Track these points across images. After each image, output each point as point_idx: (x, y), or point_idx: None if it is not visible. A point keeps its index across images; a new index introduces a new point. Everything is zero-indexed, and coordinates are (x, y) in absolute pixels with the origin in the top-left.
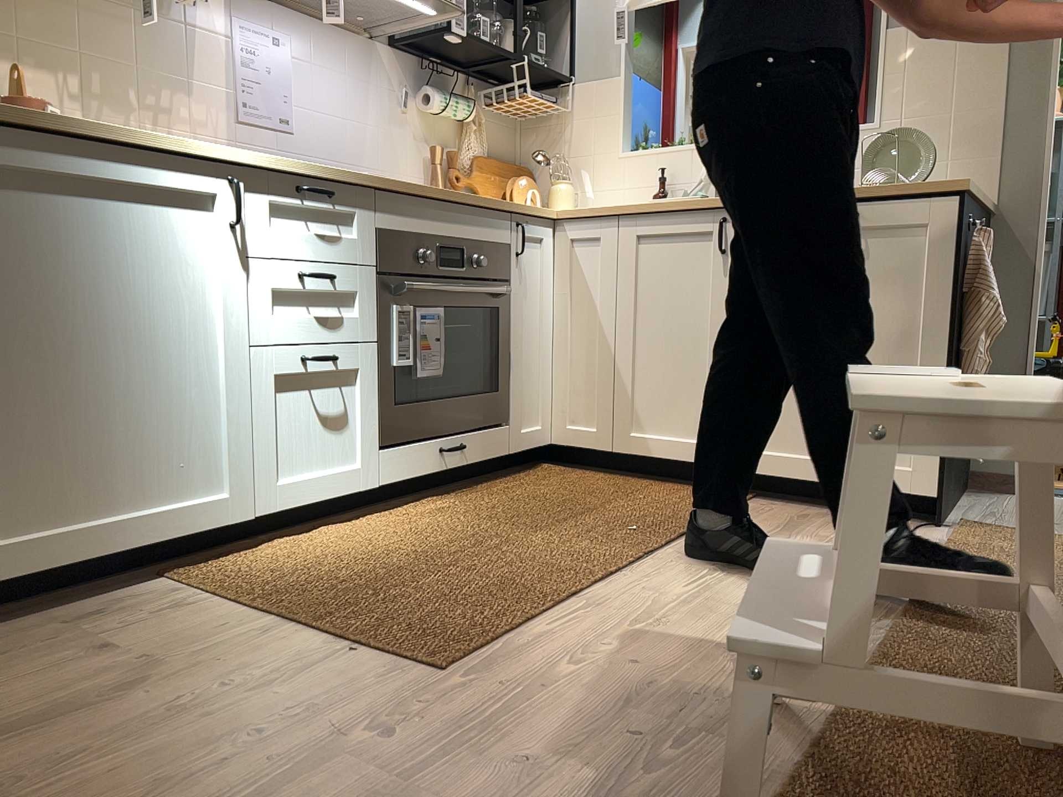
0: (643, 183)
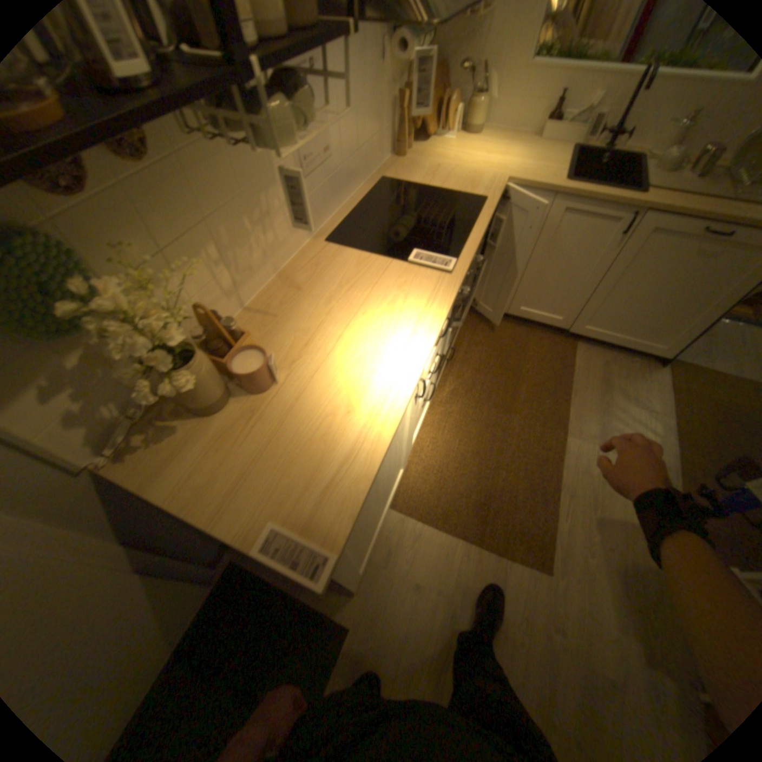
0: (541, 94)
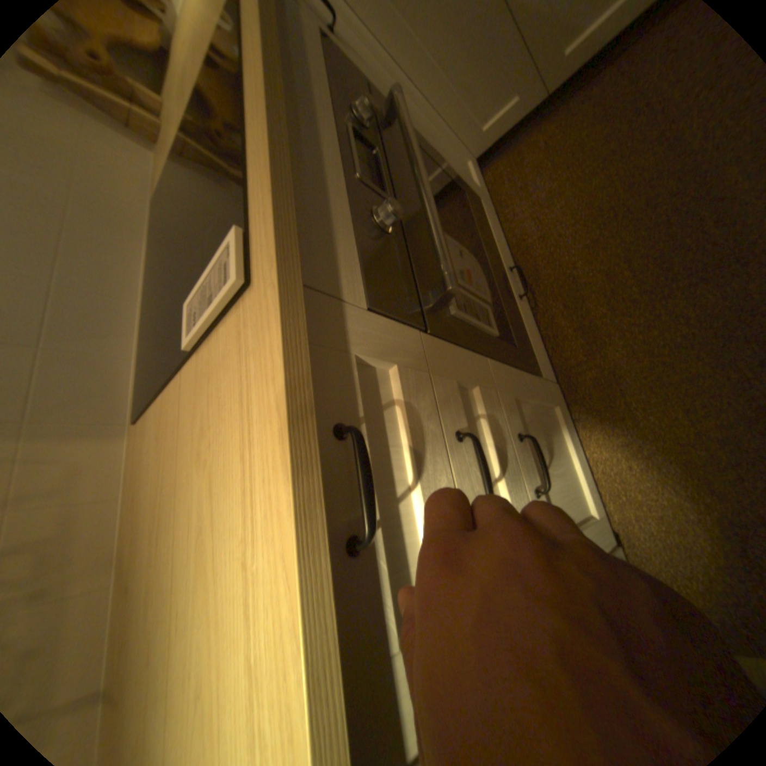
0: None
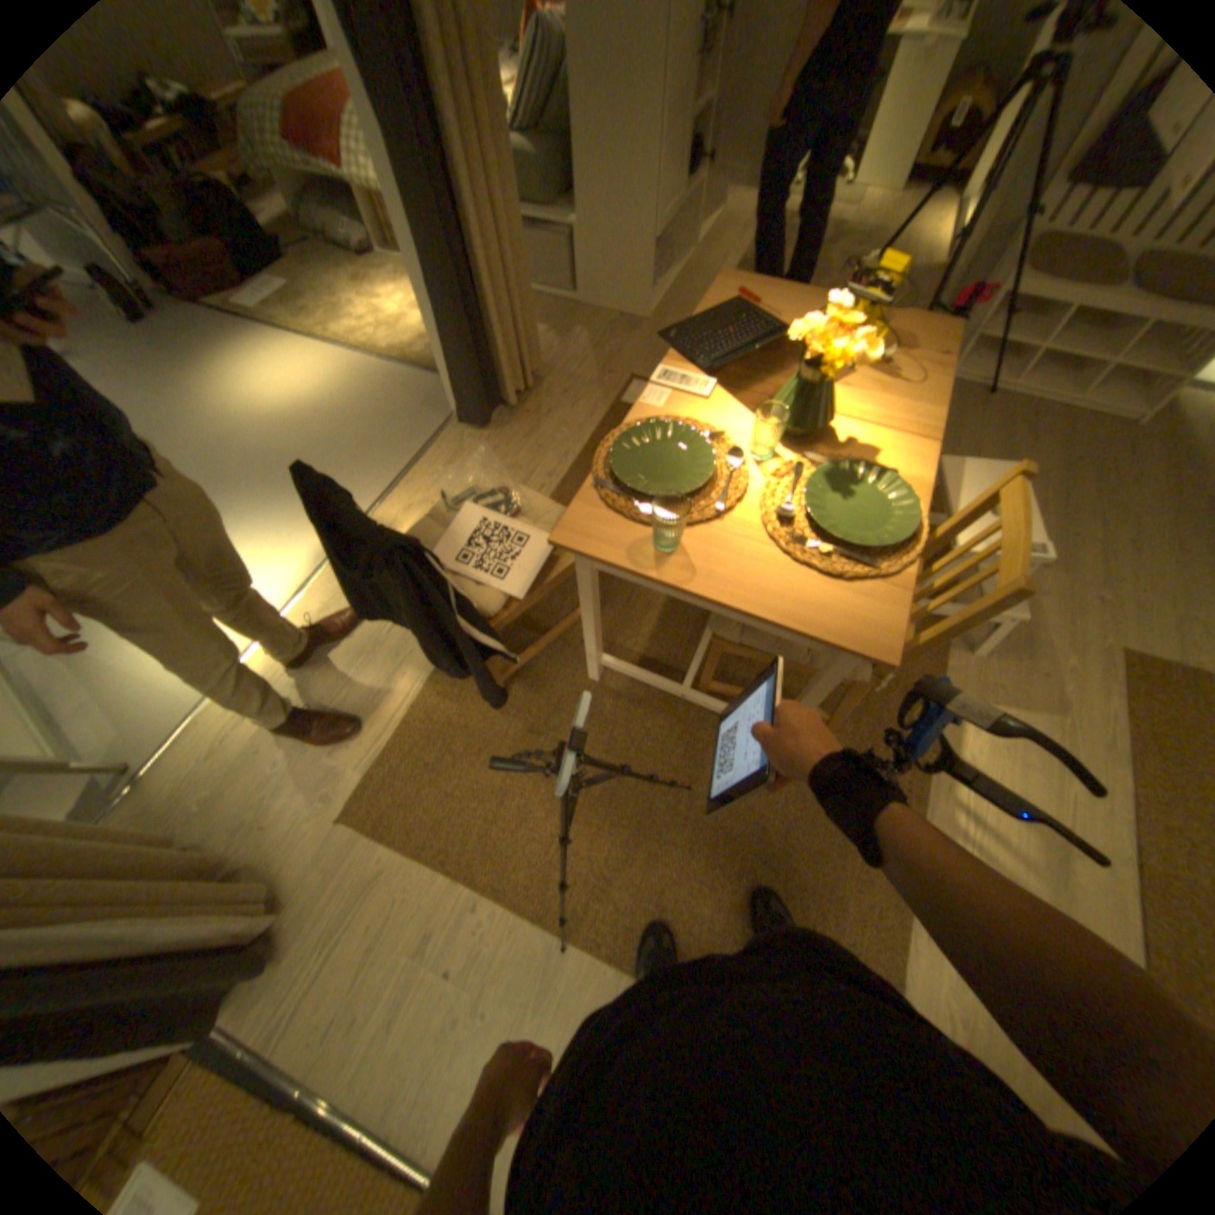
0: None
